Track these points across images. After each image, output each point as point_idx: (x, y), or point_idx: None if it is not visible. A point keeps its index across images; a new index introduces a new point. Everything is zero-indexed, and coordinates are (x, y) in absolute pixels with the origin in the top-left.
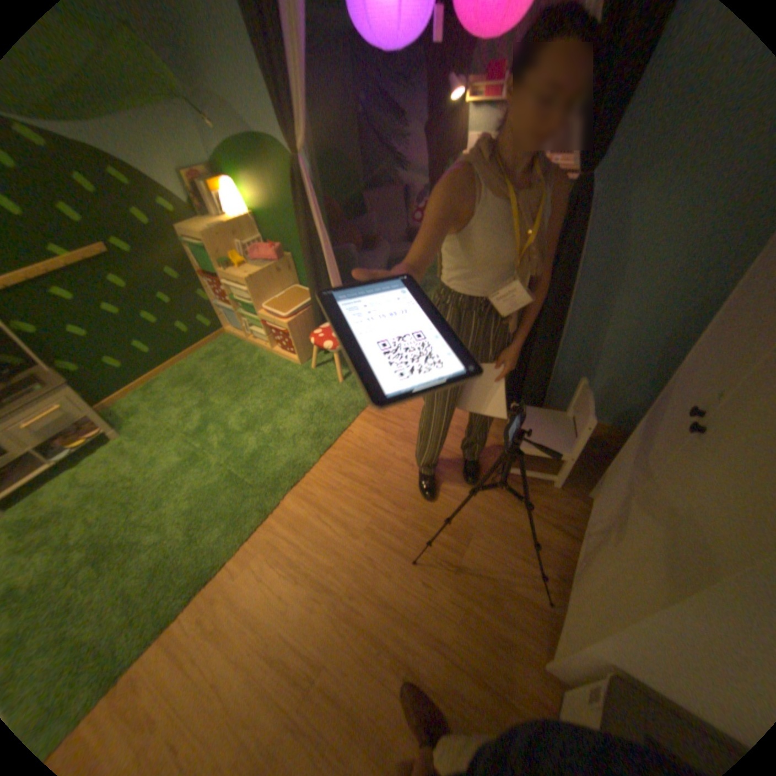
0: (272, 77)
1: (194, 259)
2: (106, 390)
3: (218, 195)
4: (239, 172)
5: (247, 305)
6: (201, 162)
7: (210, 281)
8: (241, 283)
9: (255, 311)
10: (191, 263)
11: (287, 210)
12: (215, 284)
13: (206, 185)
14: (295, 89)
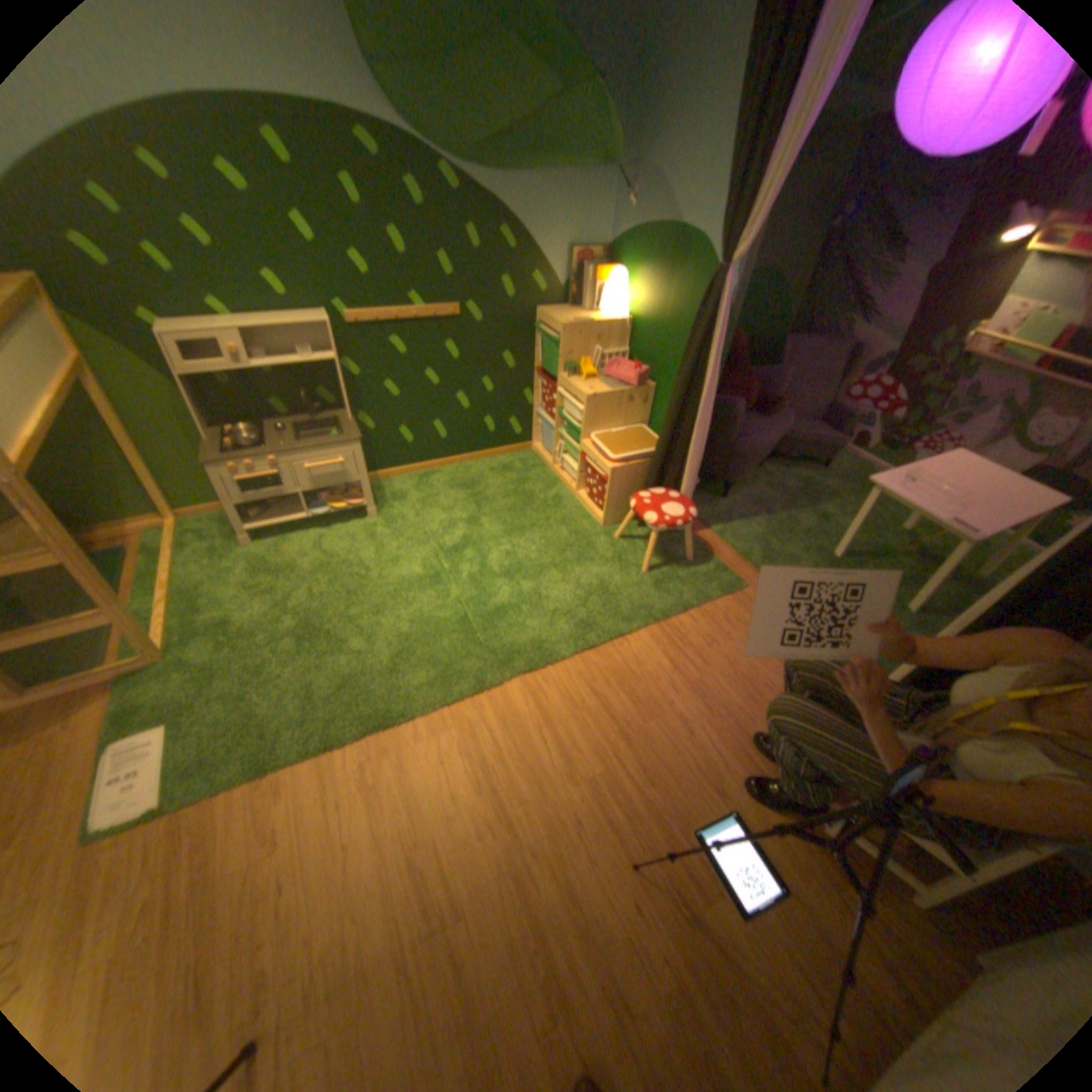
0: (746, 164)
1: (541, 353)
2: (388, 463)
3: (604, 288)
4: (641, 268)
5: (574, 429)
6: (602, 245)
7: (546, 385)
8: (581, 401)
9: (580, 439)
10: (535, 357)
11: (679, 331)
12: (549, 390)
13: (595, 273)
14: (769, 184)
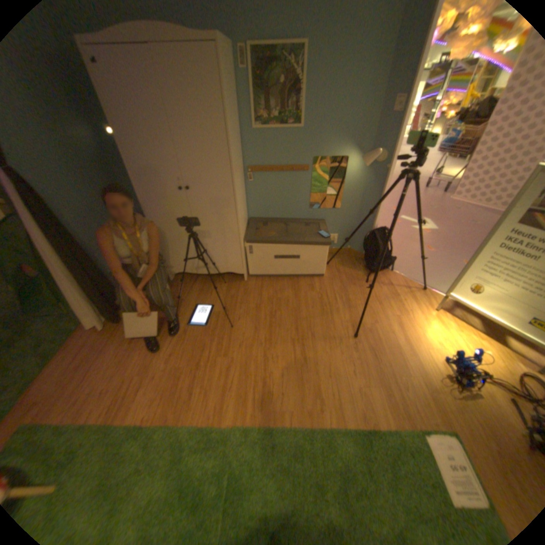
0: None
1: None
2: None
3: None
4: None
5: None
6: None
7: None
8: None
9: None
10: None
11: None
12: None
13: None
14: None
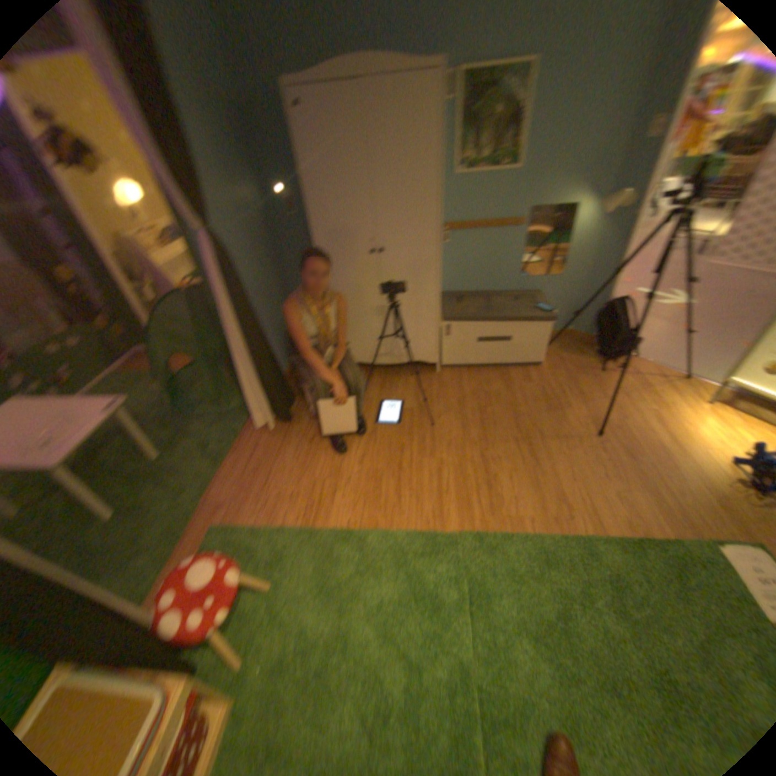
0: None
1: None
2: None
3: None
4: None
5: None
6: None
7: None
8: None
9: None
10: None
11: None
12: None
13: None
14: None
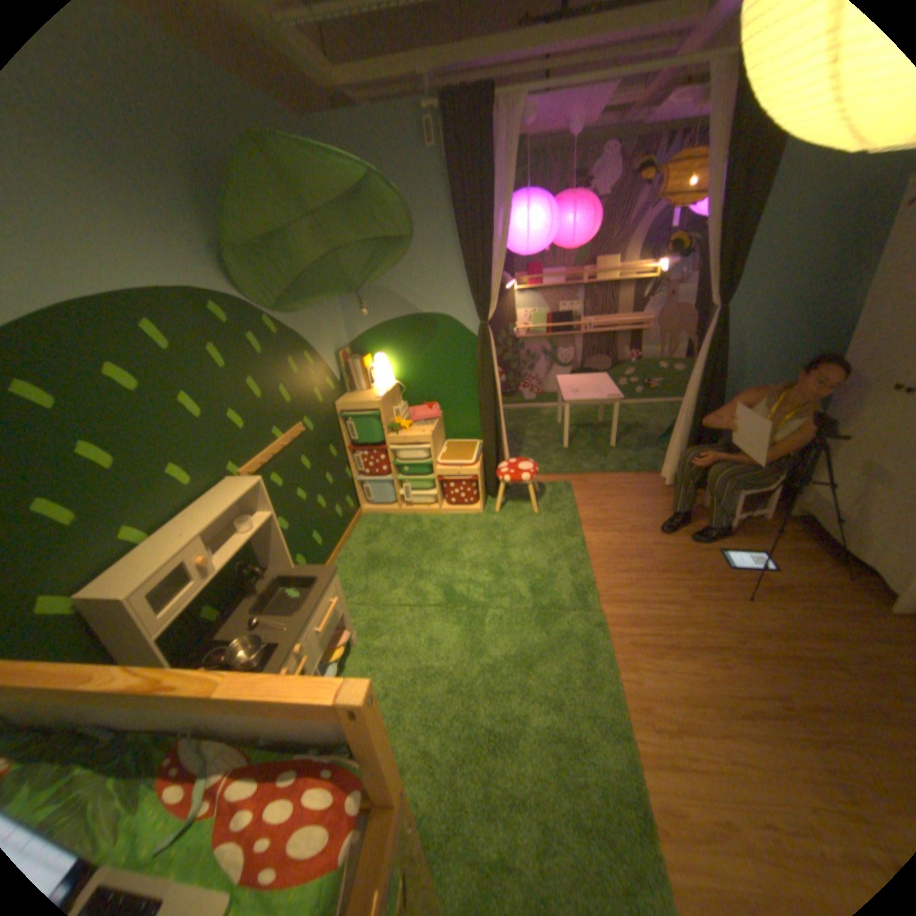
0: (479, 271)
1: (357, 431)
2: None
3: (373, 369)
4: (392, 348)
5: (423, 464)
6: (345, 345)
7: (372, 451)
8: (425, 441)
9: (434, 467)
10: (349, 437)
11: (447, 372)
12: (377, 453)
13: (362, 362)
14: (491, 278)
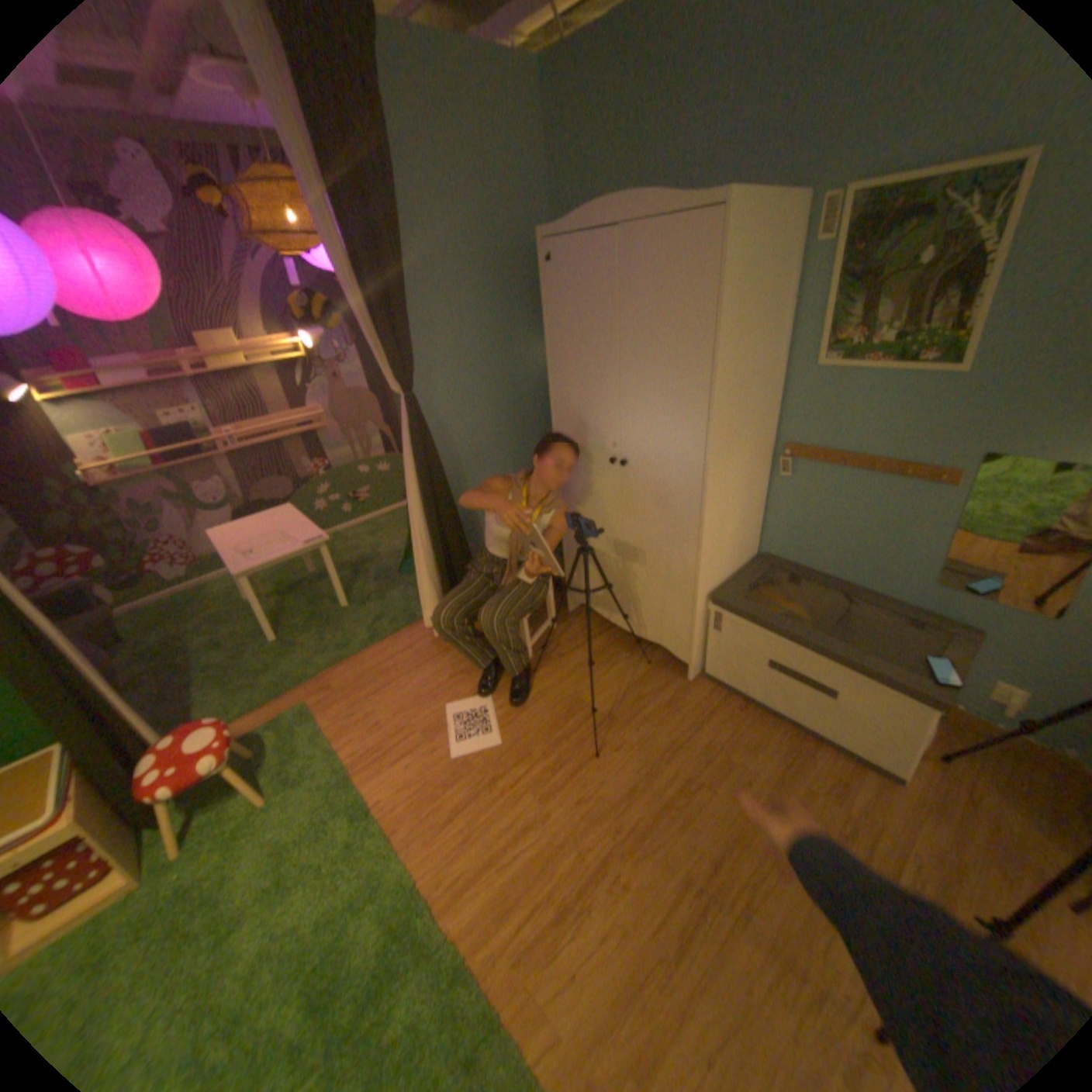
0: None
1: None
2: None
3: None
4: None
5: None
6: None
7: None
8: None
9: None
10: None
11: None
12: None
13: None
14: None
